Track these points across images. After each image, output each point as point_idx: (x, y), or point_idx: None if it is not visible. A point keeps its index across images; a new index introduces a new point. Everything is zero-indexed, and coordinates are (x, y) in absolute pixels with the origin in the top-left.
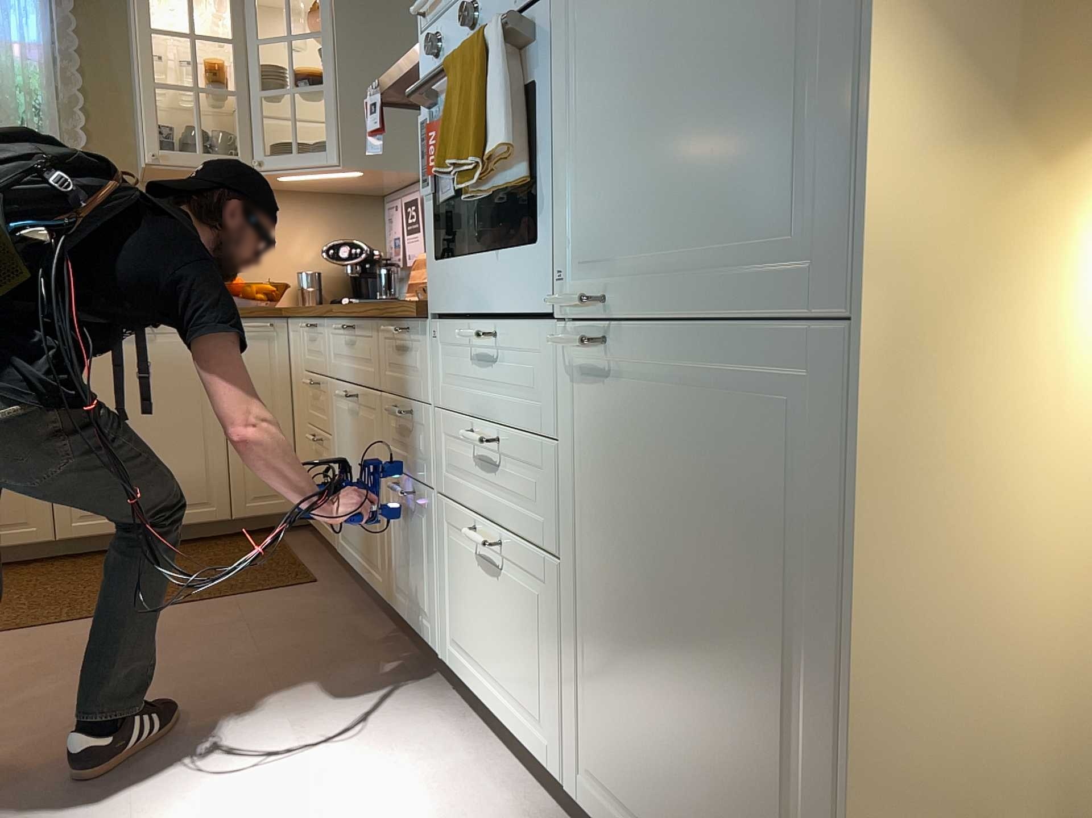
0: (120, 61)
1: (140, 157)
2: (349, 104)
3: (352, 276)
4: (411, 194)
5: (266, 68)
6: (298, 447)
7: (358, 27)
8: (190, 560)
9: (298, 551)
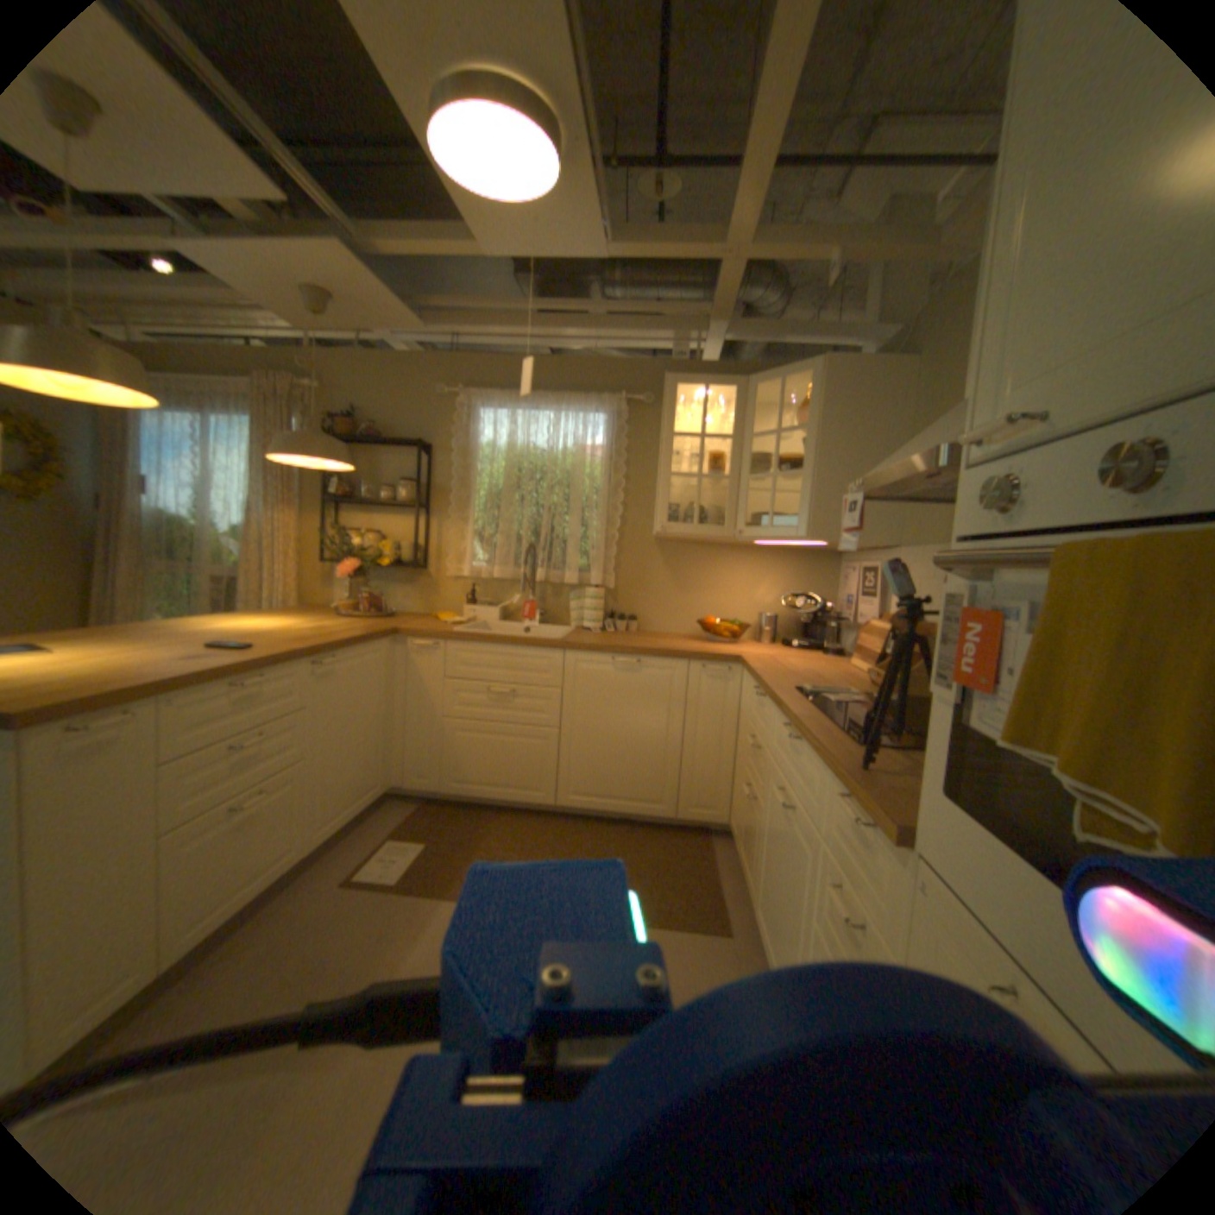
0: (652, 454)
1: (655, 523)
2: (824, 487)
3: (804, 622)
4: (871, 564)
5: (755, 456)
6: (736, 777)
7: (842, 418)
8: (638, 854)
9: (723, 873)
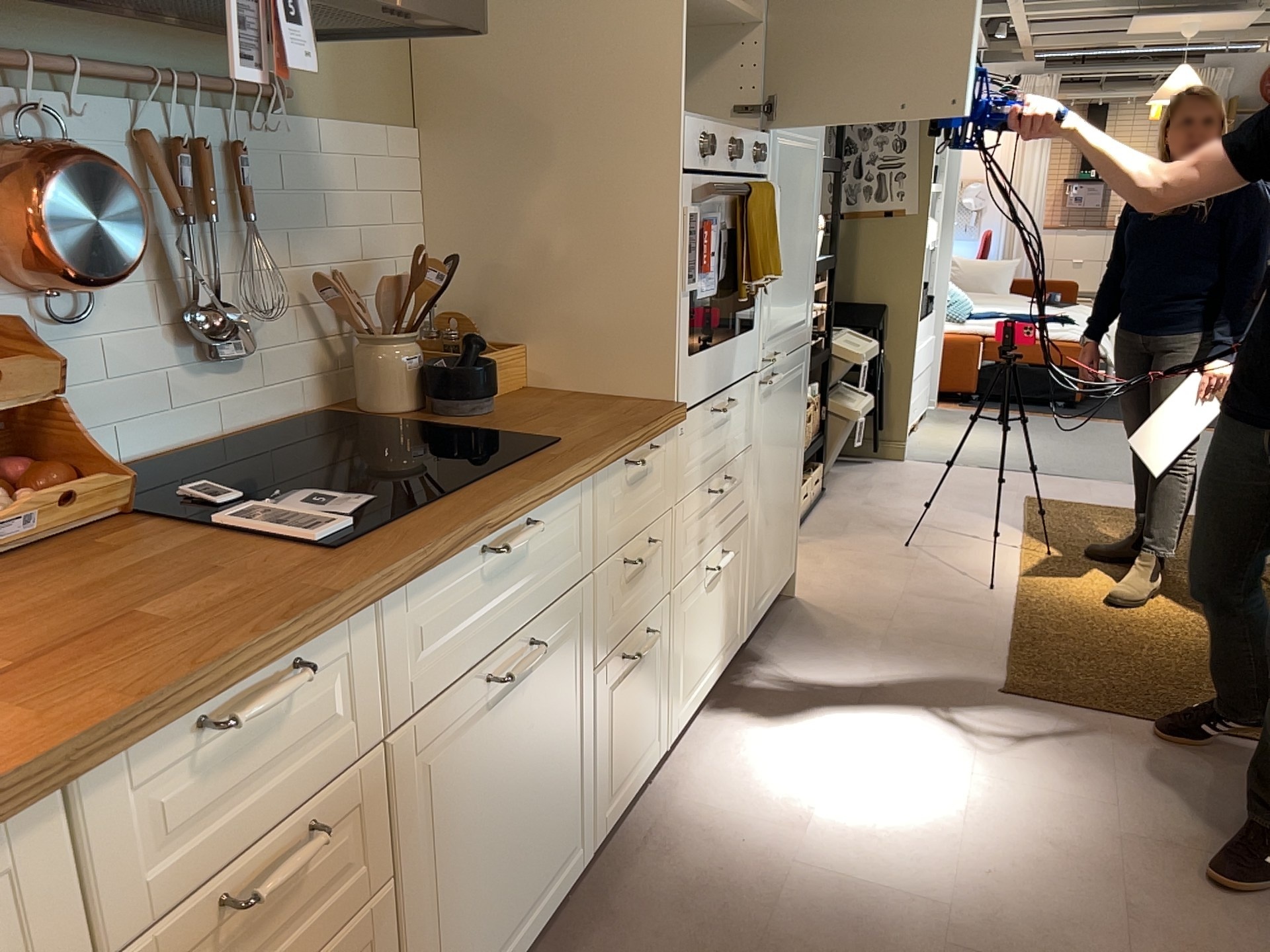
0: None
1: None
2: None
3: None
4: None
5: None
6: None
7: None
8: None
9: None
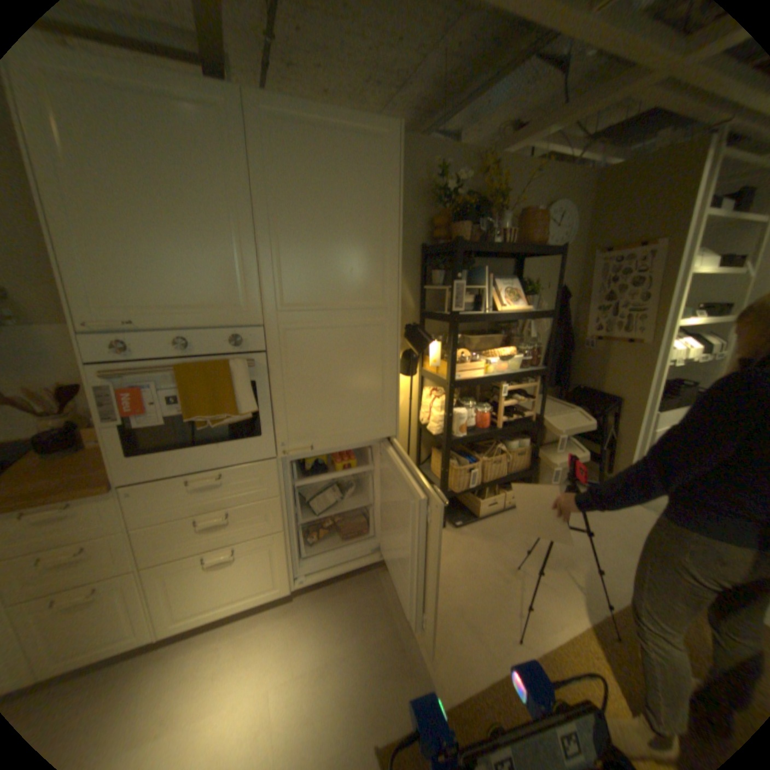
0: None
1: None
2: None
3: None
4: None
5: None
6: None
7: None
8: None
9: None
